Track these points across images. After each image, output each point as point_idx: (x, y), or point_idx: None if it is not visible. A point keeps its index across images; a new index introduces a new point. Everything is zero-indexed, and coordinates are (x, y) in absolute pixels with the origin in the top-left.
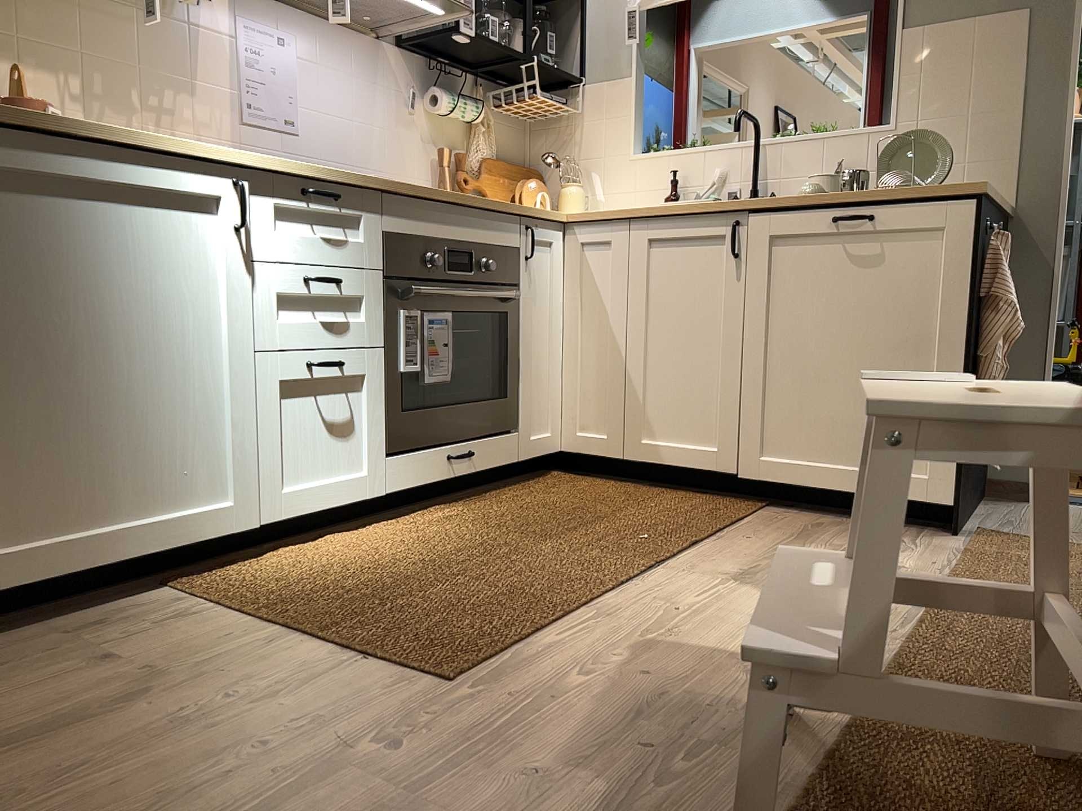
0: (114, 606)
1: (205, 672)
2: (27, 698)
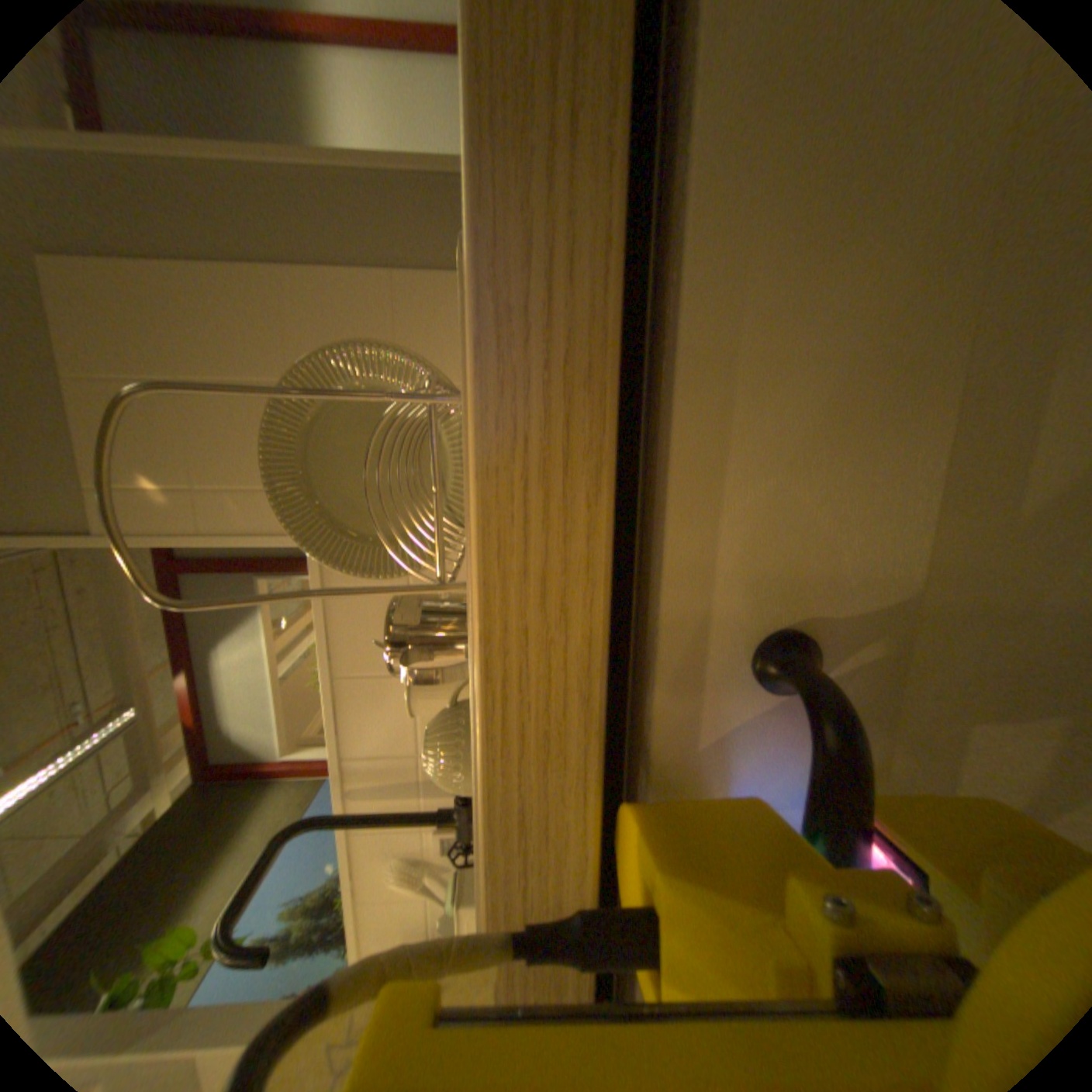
0: None
1: None
2: None
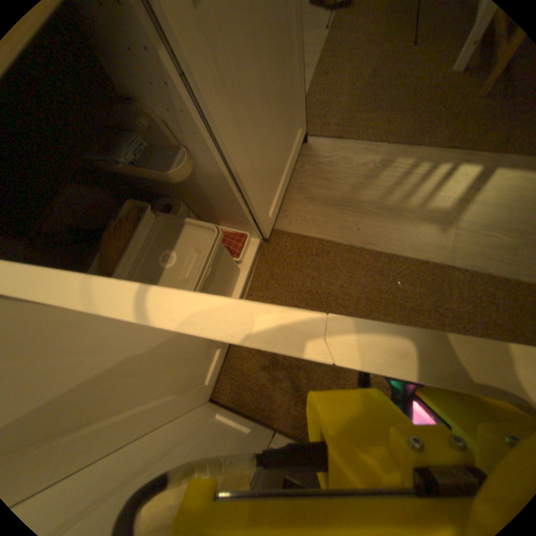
0: None
1: None
2: None
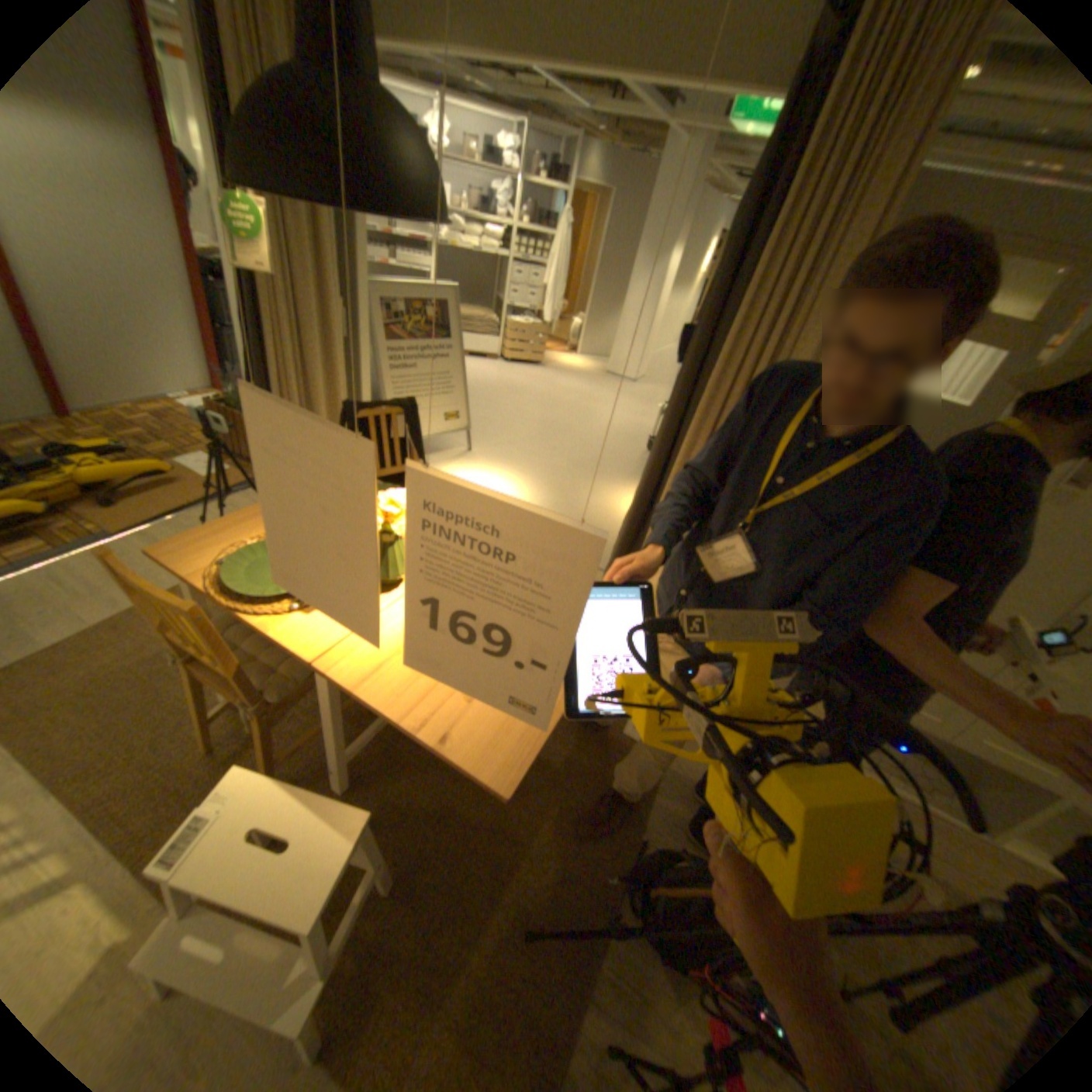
0: None
1: None
2: None
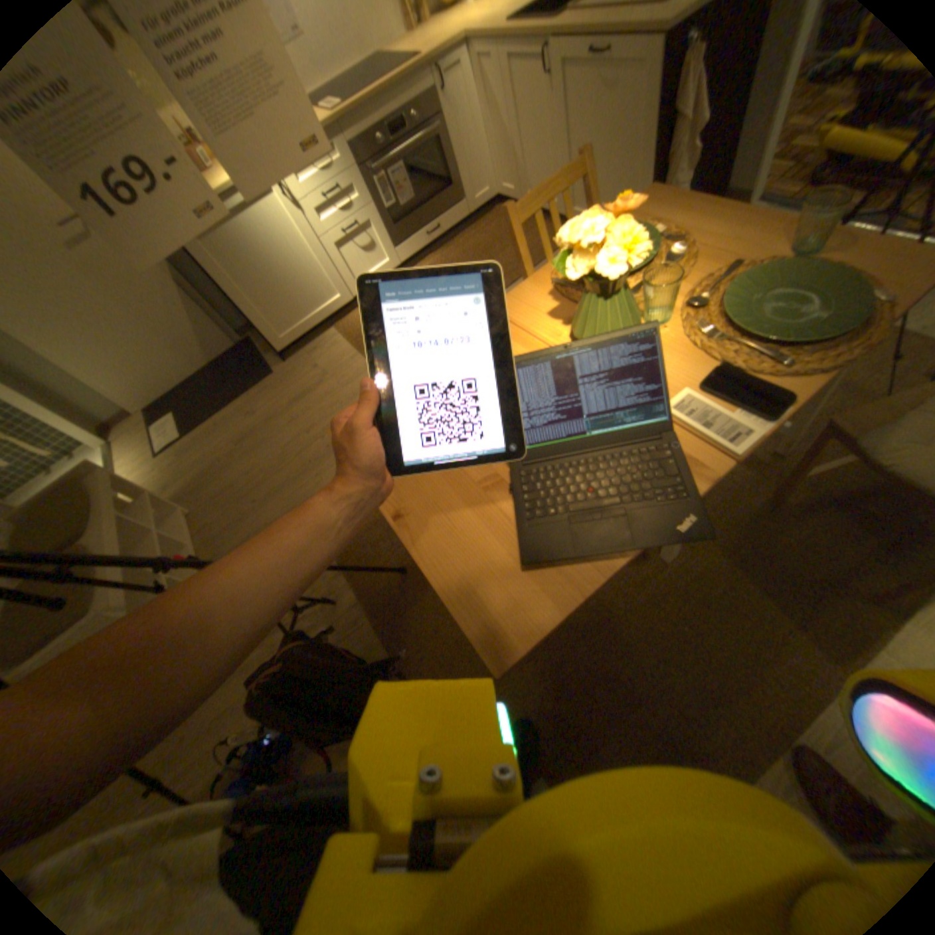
0: (319, 334)
1: (335, 367)
2: (299, 377)
